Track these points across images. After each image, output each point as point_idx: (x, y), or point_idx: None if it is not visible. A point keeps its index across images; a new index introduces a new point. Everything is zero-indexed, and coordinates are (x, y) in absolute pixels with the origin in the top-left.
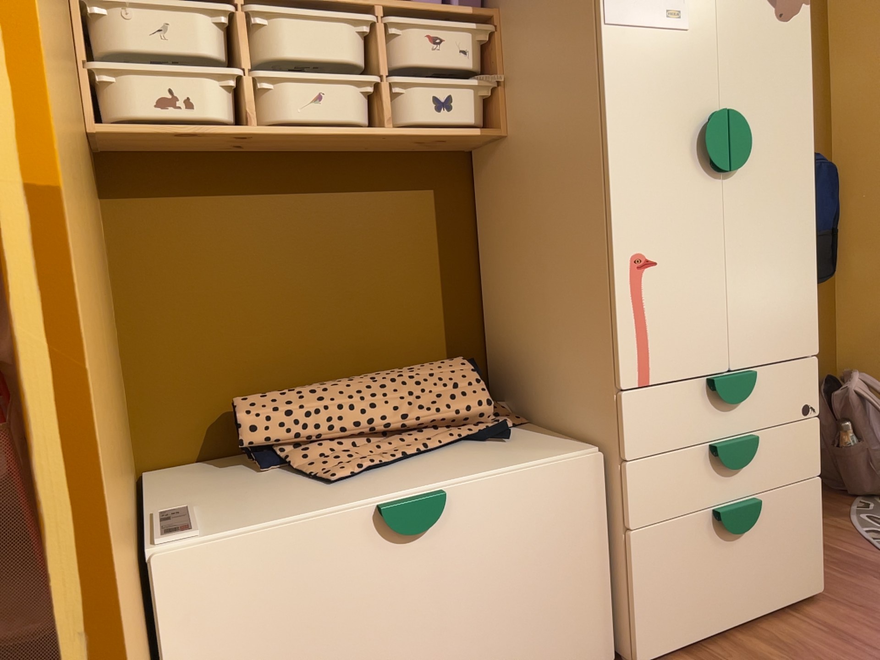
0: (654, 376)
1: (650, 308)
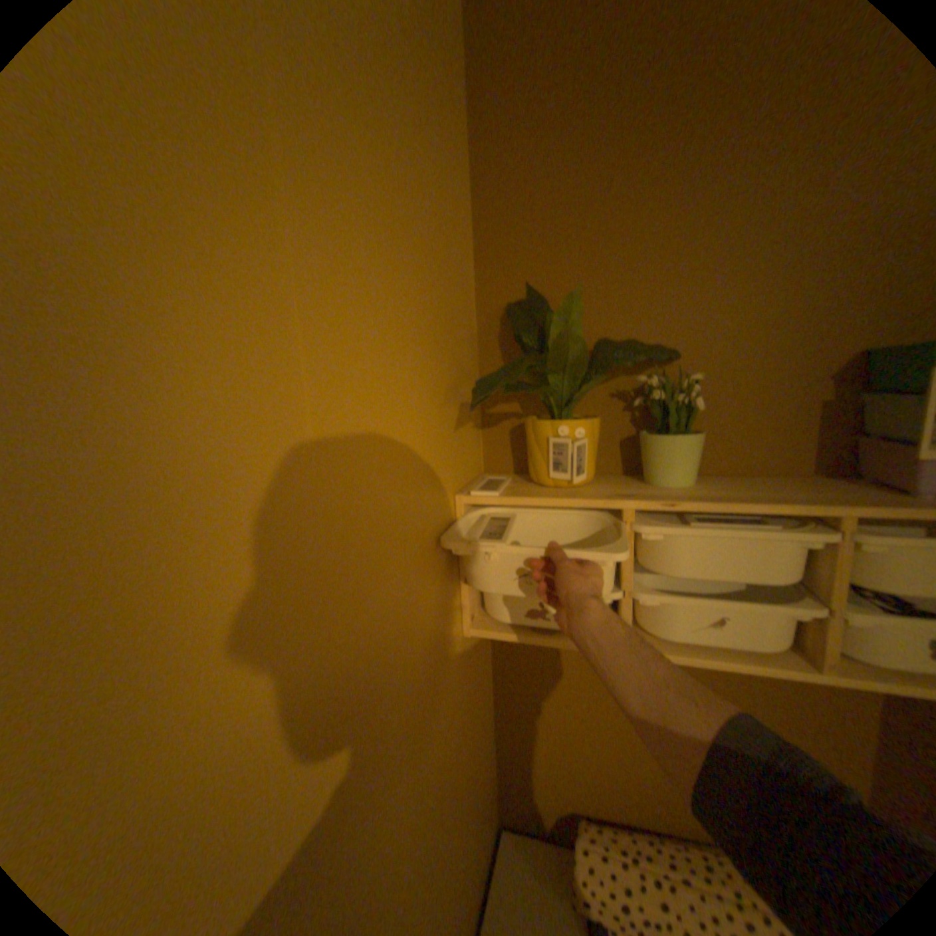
0: None
1: None
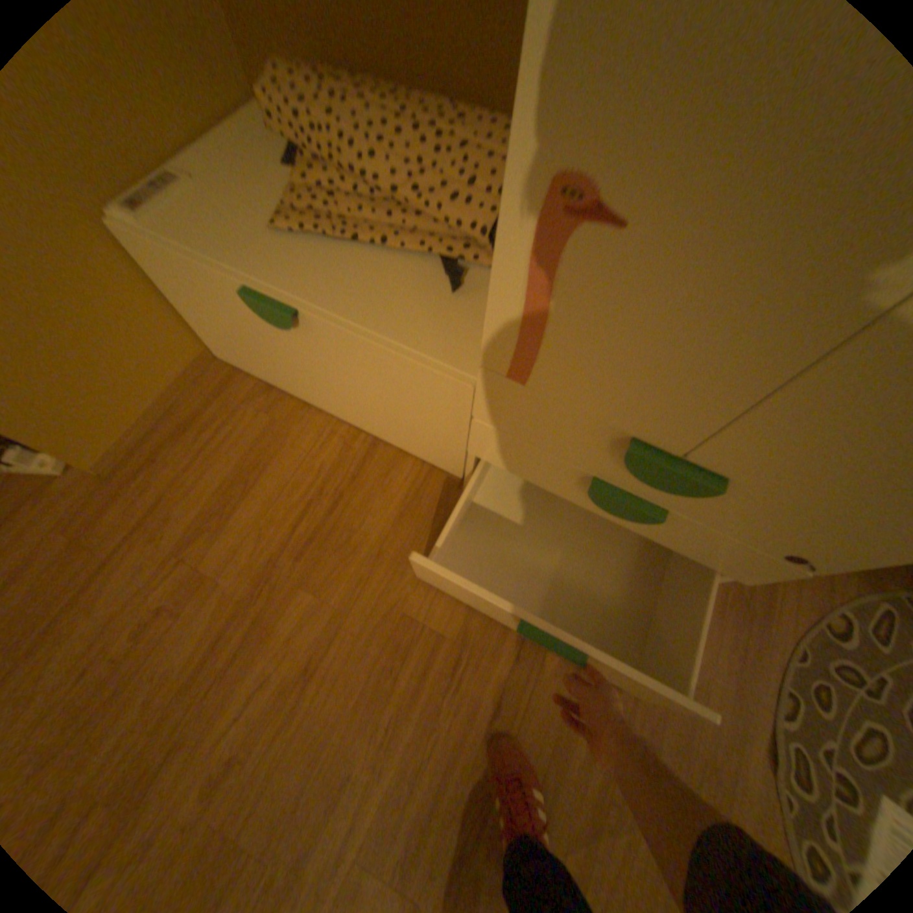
0: (534, 379)
1: (565, 296)
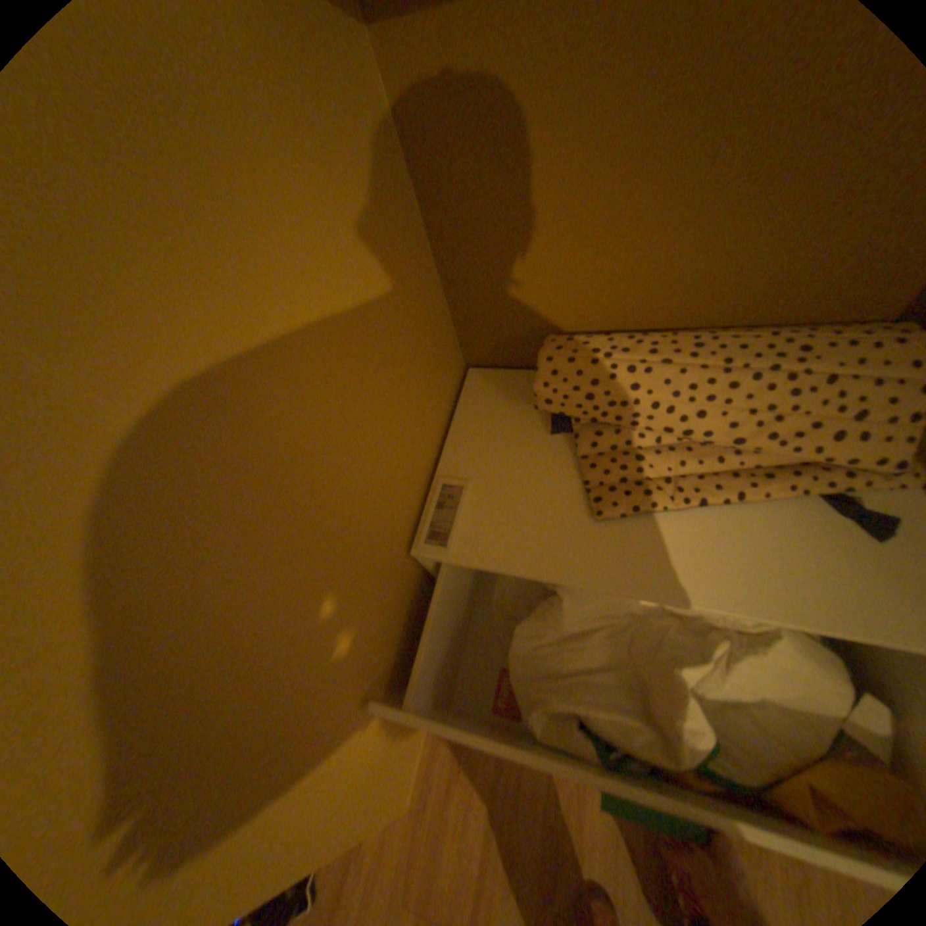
0: None
1: None
